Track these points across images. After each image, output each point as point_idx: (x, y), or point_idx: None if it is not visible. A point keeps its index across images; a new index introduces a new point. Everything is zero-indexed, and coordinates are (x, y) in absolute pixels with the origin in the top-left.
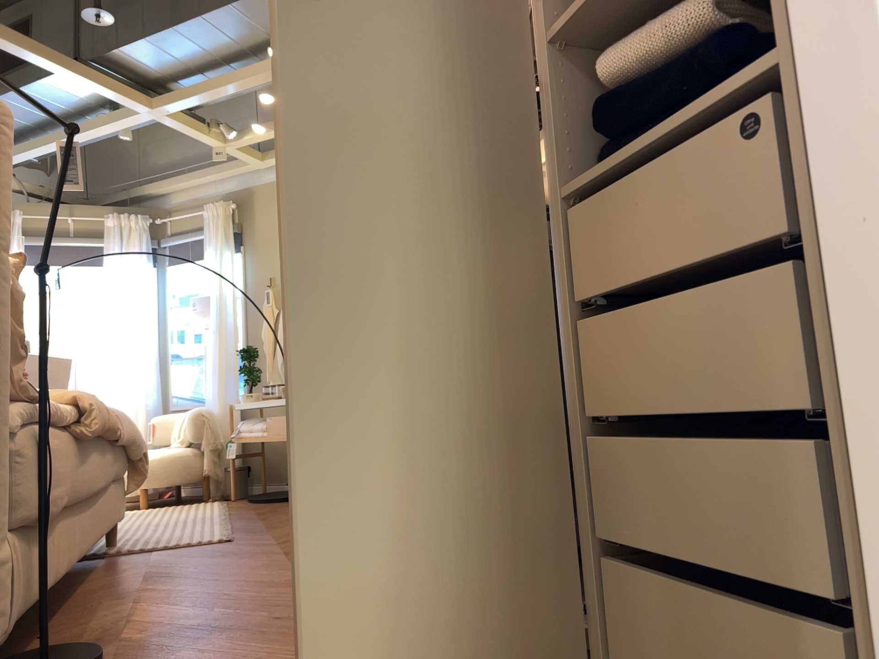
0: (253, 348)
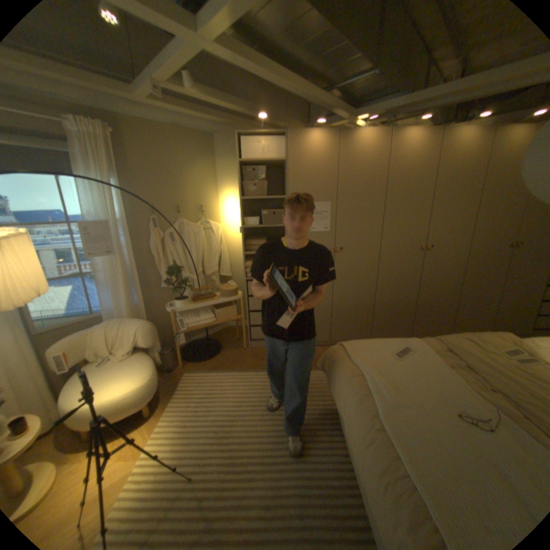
0: (178, 268)
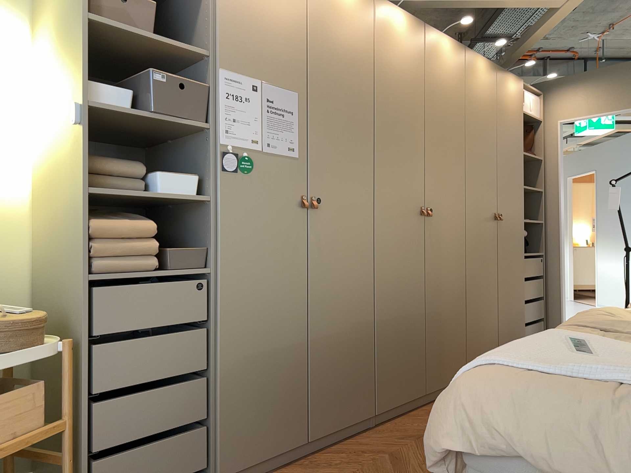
0: None
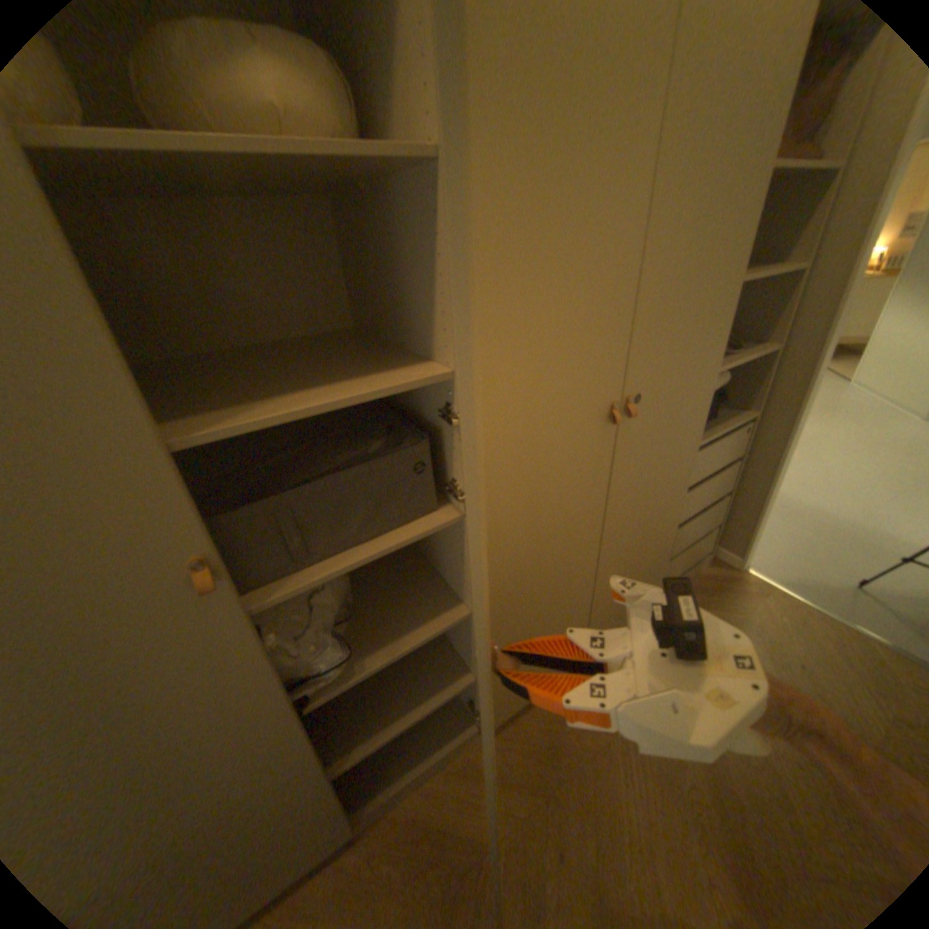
0: None
